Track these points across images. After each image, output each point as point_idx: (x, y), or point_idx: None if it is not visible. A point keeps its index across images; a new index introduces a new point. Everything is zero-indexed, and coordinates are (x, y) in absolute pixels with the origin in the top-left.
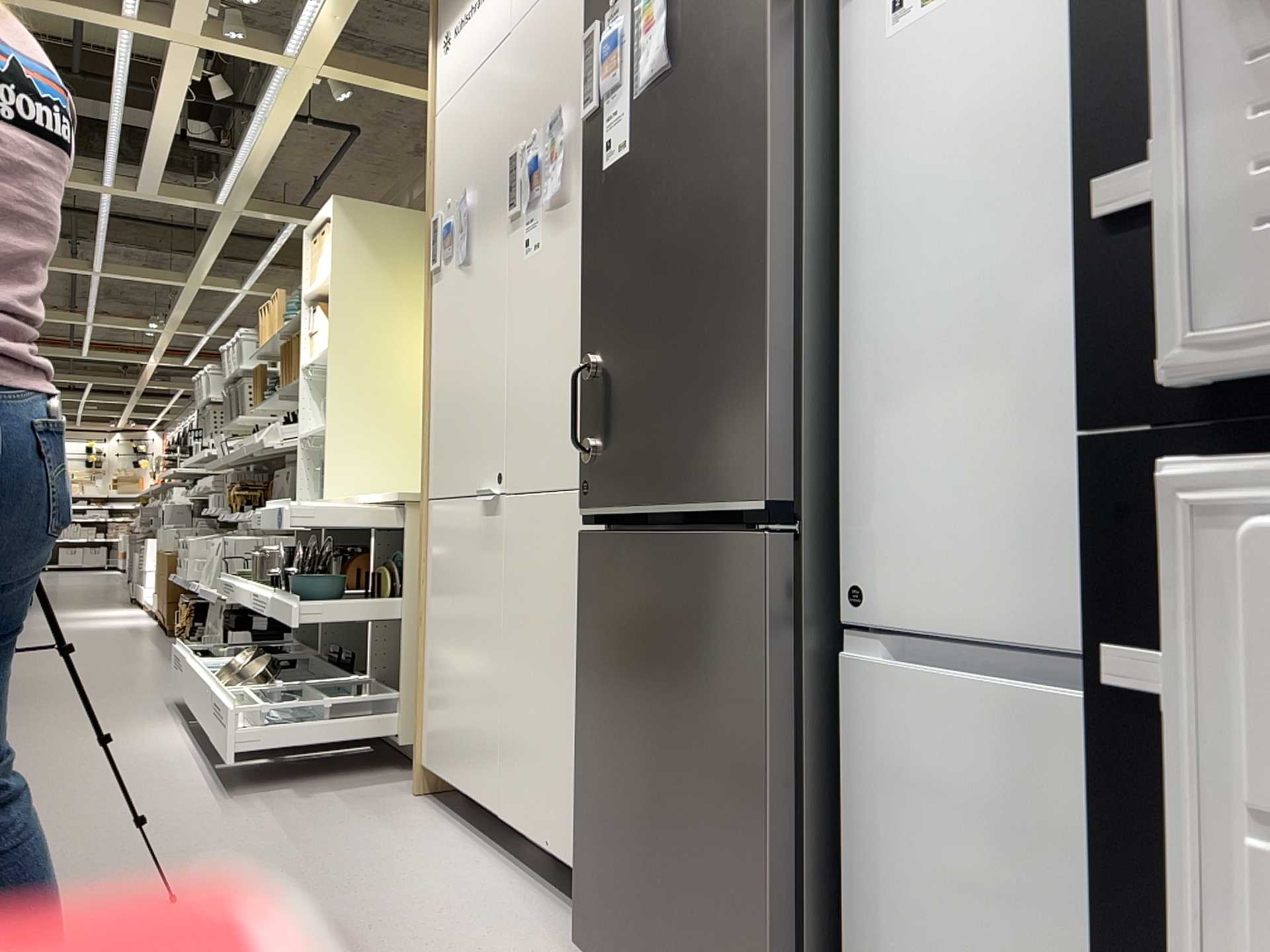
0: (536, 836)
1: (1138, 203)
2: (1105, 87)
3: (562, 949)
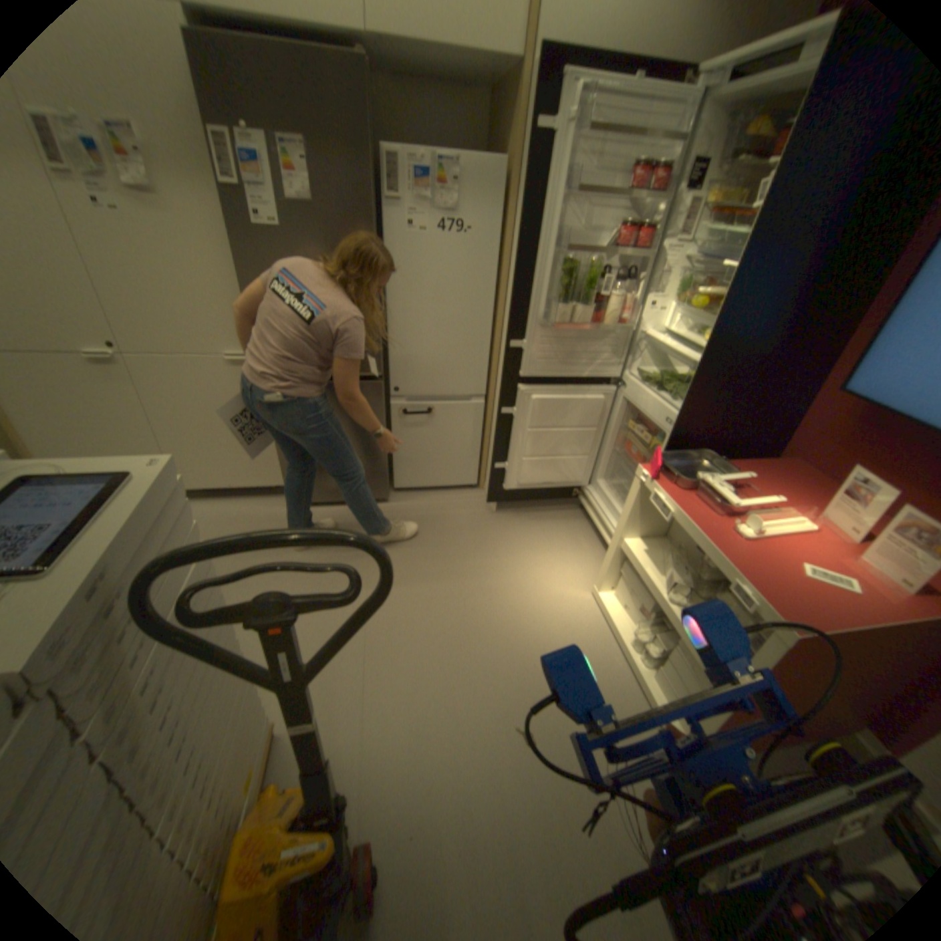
0: (216, 485)
1: (512, 345)
2: (509, 324)
3: (274, 506)
